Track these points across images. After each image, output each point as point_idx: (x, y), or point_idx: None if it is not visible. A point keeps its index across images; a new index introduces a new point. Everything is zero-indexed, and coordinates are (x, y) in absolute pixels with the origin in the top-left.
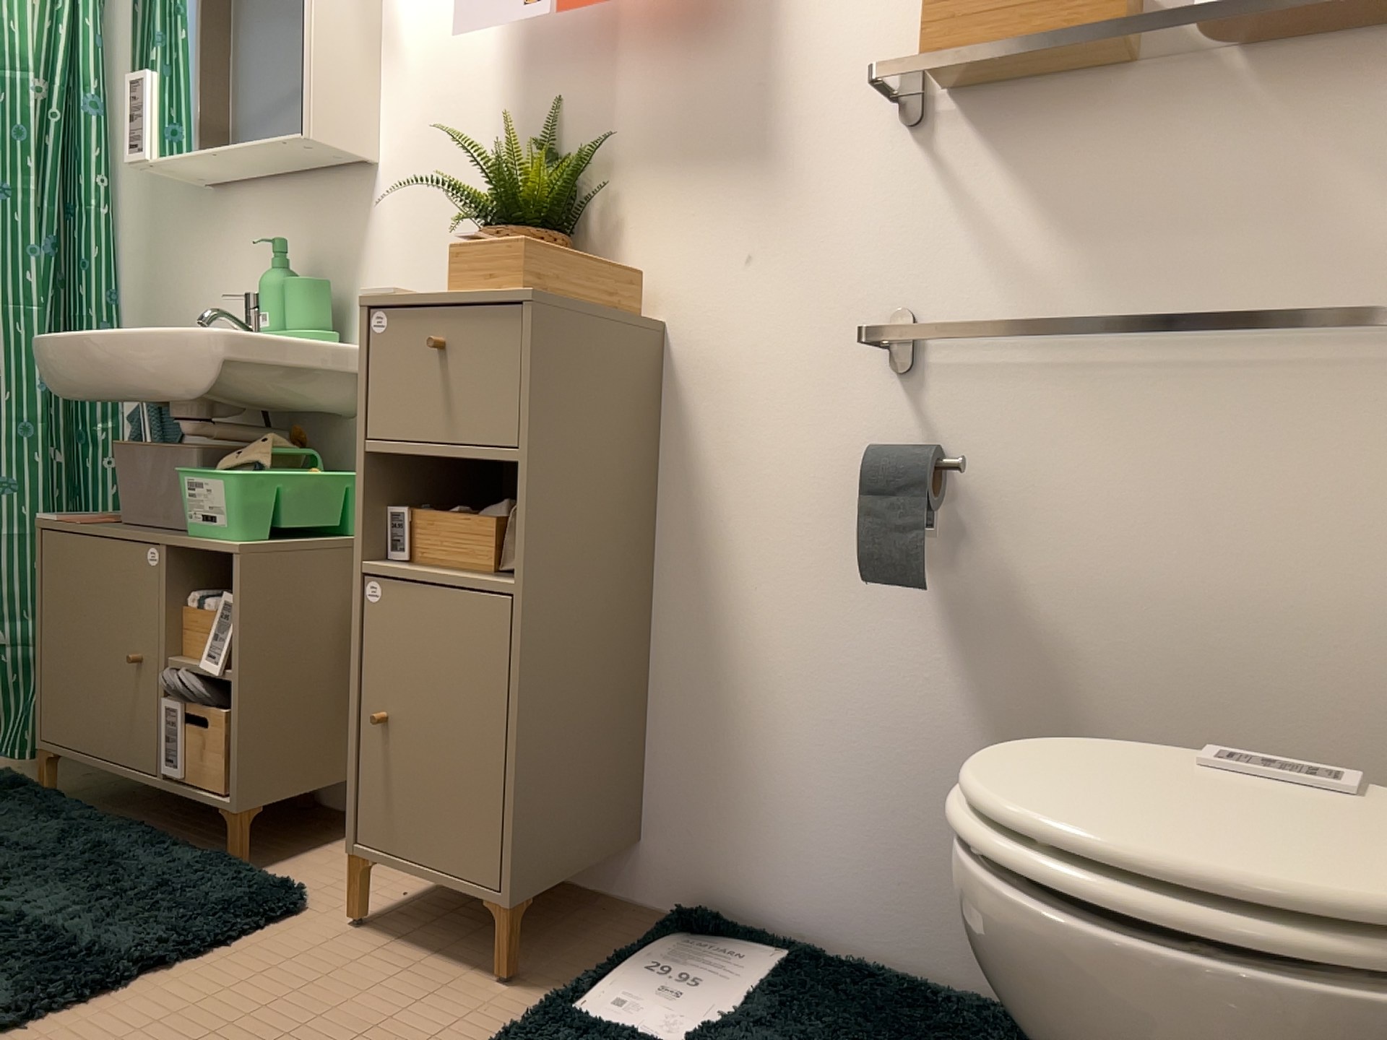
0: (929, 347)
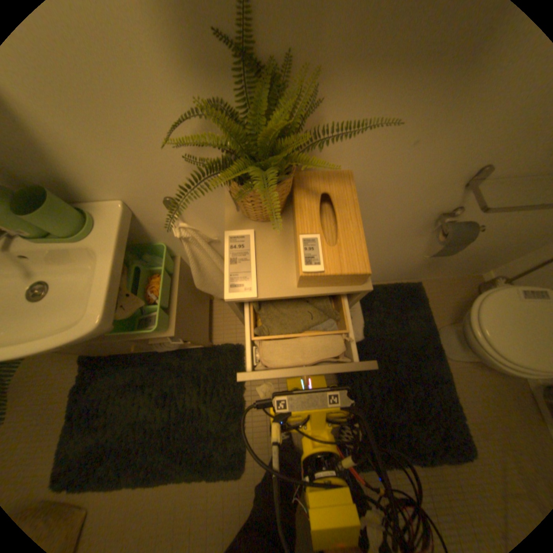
0: (490, 177)
